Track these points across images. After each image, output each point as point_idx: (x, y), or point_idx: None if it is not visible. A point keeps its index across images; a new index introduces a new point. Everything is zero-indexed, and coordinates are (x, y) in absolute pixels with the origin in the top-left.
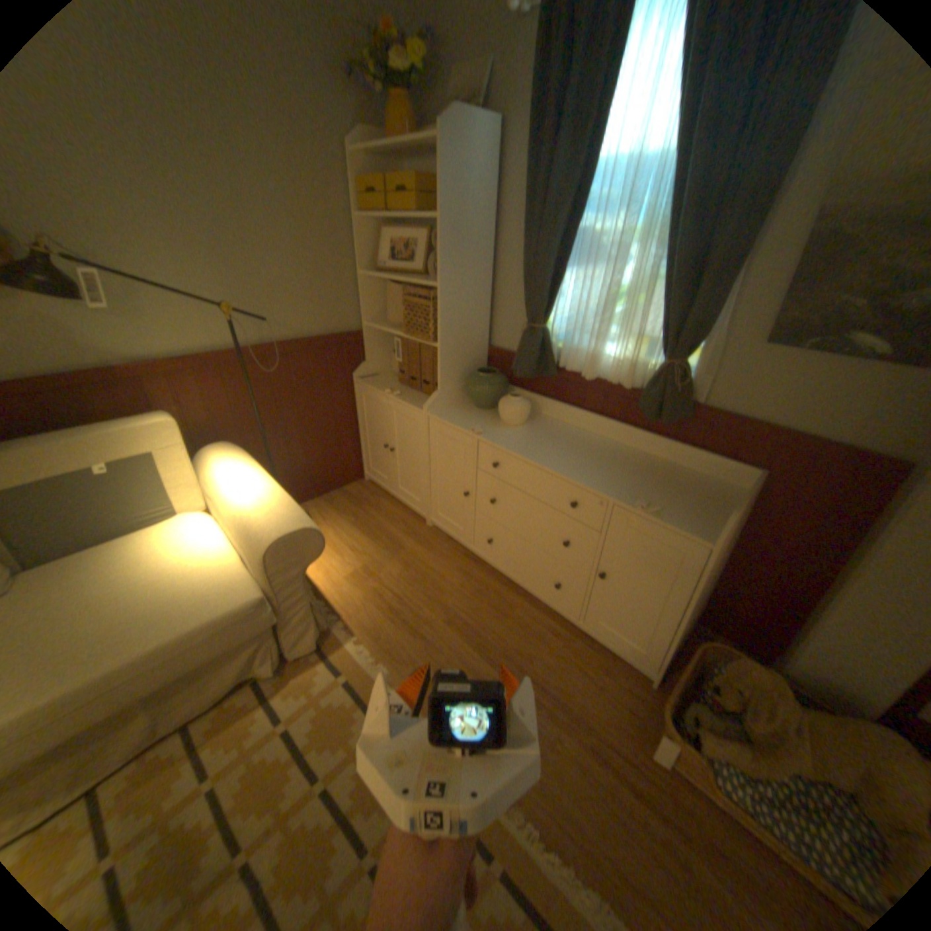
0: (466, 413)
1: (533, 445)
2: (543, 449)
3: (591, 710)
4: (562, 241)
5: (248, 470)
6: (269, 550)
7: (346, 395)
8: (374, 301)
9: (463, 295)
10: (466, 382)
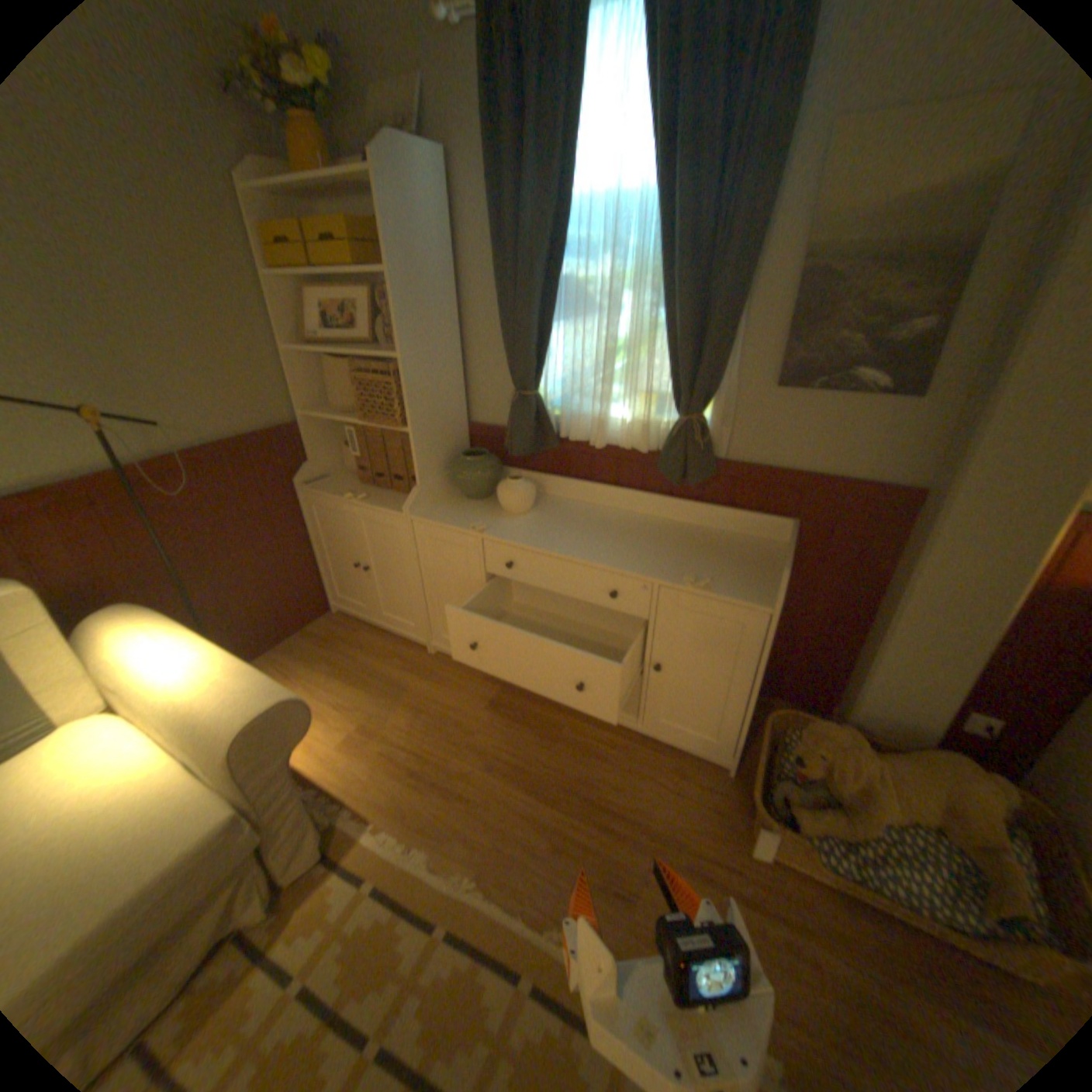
0: (458, 507)
1: (550, 533)
2: (562, 535)
3: (675, 823)
4: (543, 292)
5: (170, 637)
6: (235, 743)
7: (289, 507)
8: (307, 381)
9: (430, 364)
10: (448, 469)
